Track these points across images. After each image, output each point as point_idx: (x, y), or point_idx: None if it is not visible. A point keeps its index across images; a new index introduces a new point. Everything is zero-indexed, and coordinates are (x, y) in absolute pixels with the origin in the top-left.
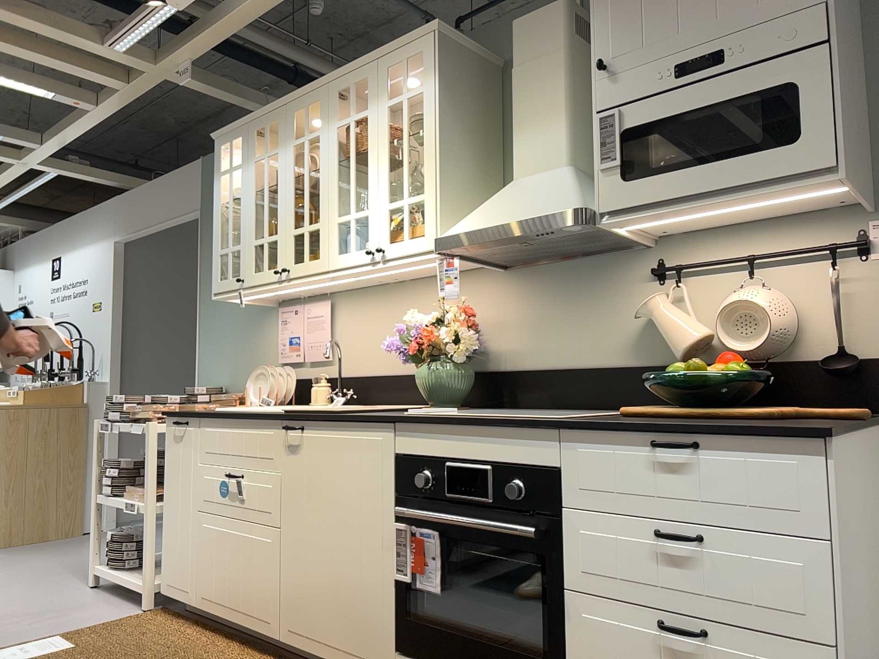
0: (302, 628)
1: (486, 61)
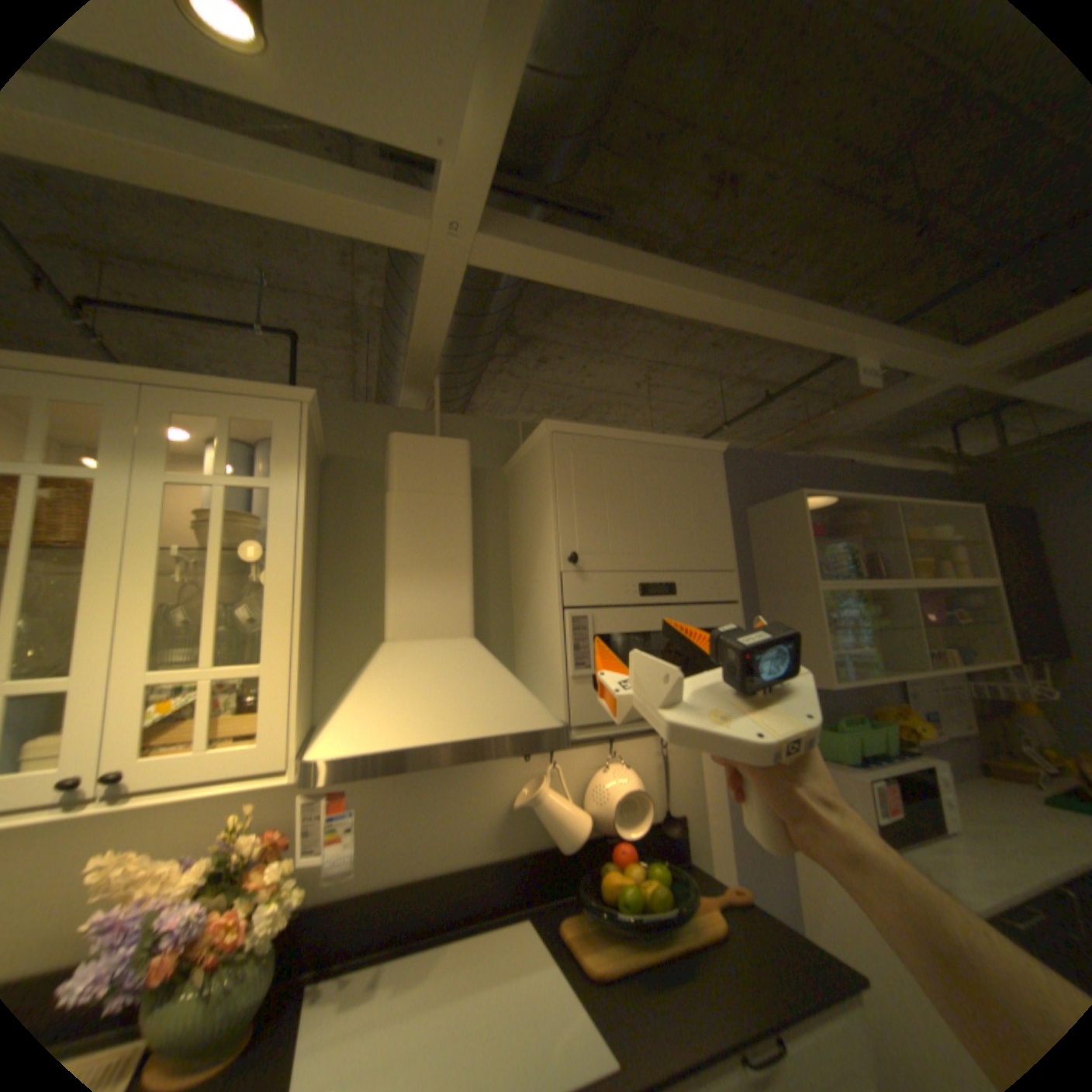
0: None
1: (319, 450)
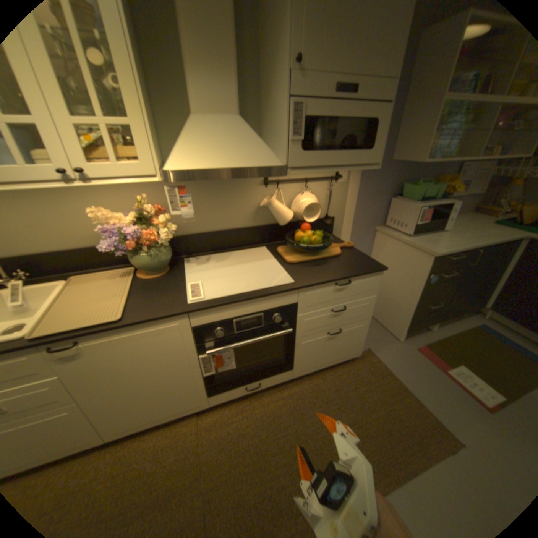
0: (128, 427)
1: None
